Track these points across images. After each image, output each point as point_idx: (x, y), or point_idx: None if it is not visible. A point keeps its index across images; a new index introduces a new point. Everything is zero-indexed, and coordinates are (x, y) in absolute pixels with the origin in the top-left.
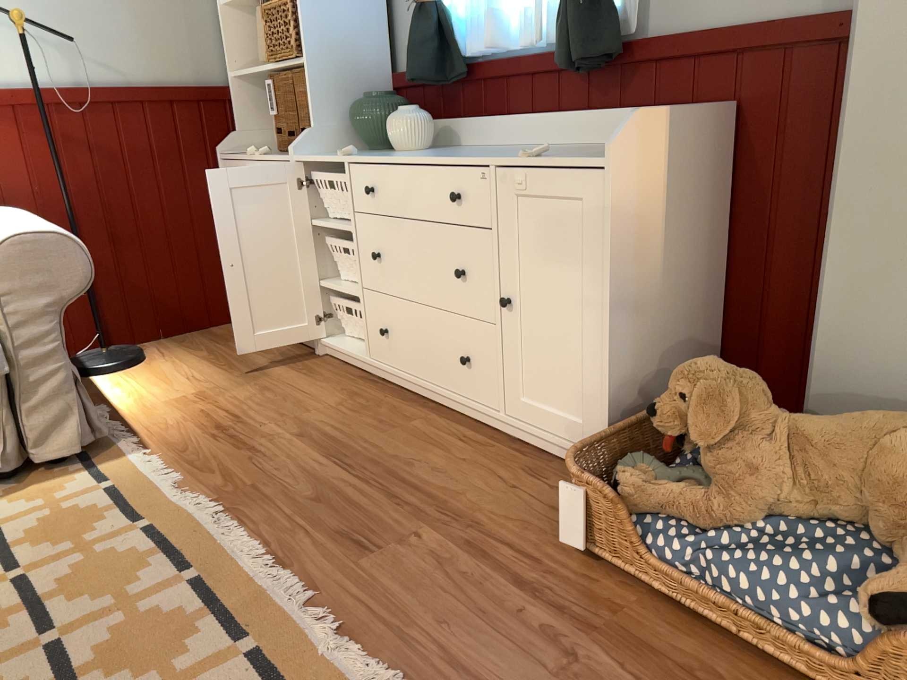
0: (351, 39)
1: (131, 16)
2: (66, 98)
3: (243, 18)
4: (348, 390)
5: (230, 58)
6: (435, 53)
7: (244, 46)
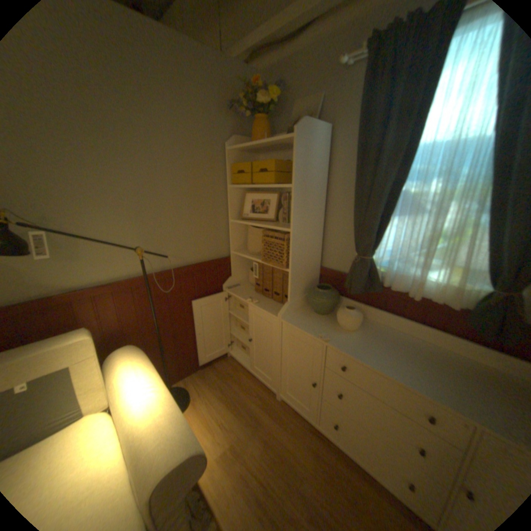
0: (309, 256)
1: (190, 230)
2: (157, 277)
3: (239, 225)
4: (313, 450)
5: (232, 243)
6: (368, 281)
7: (239, 237)
